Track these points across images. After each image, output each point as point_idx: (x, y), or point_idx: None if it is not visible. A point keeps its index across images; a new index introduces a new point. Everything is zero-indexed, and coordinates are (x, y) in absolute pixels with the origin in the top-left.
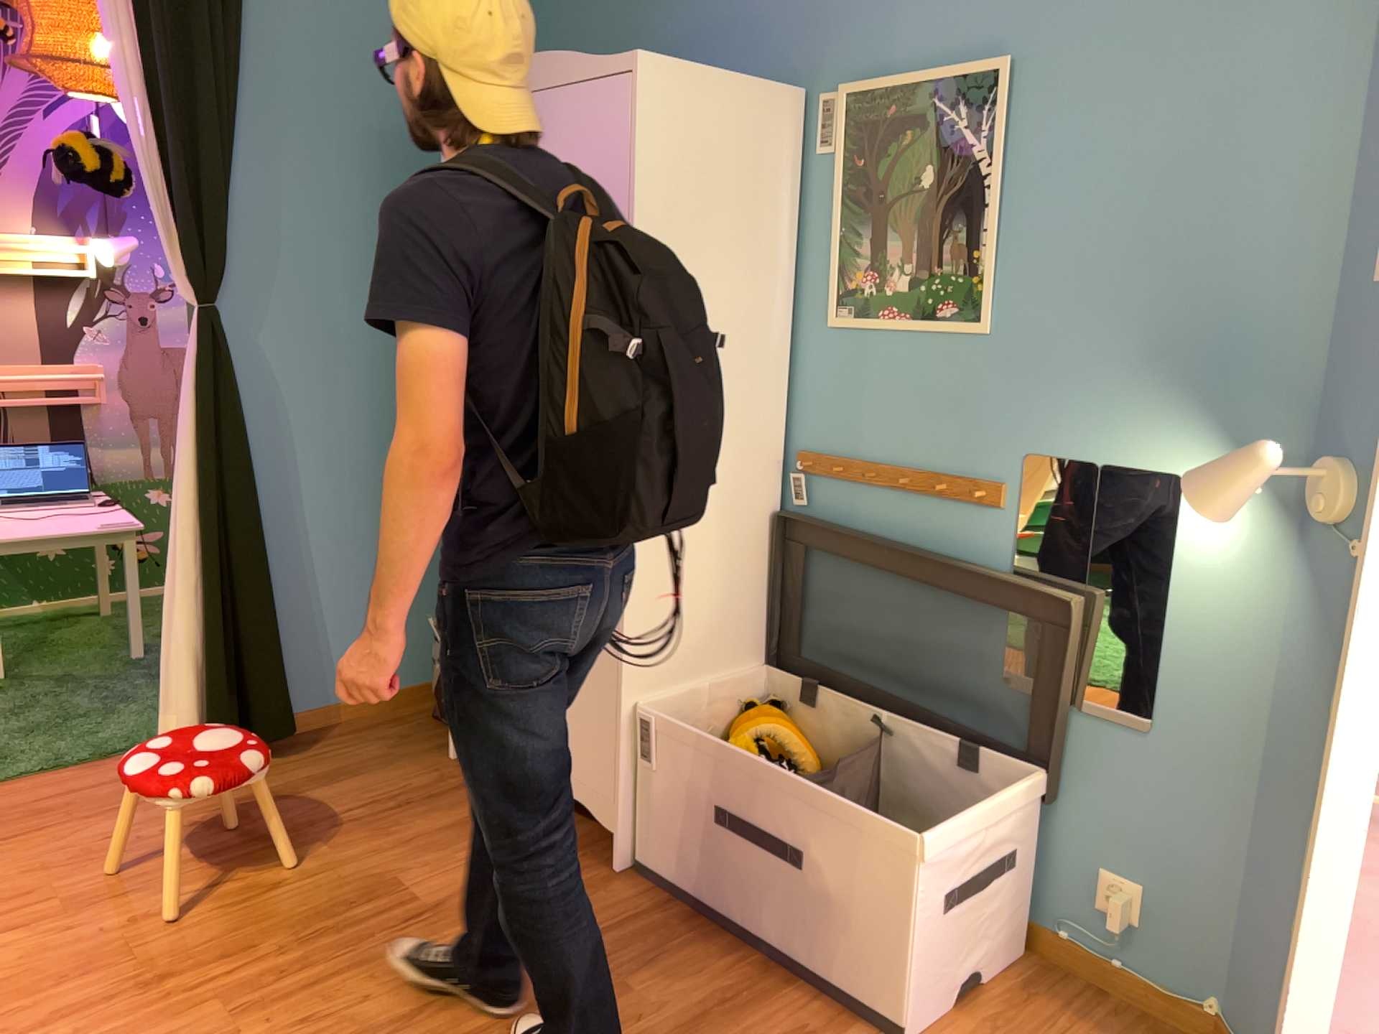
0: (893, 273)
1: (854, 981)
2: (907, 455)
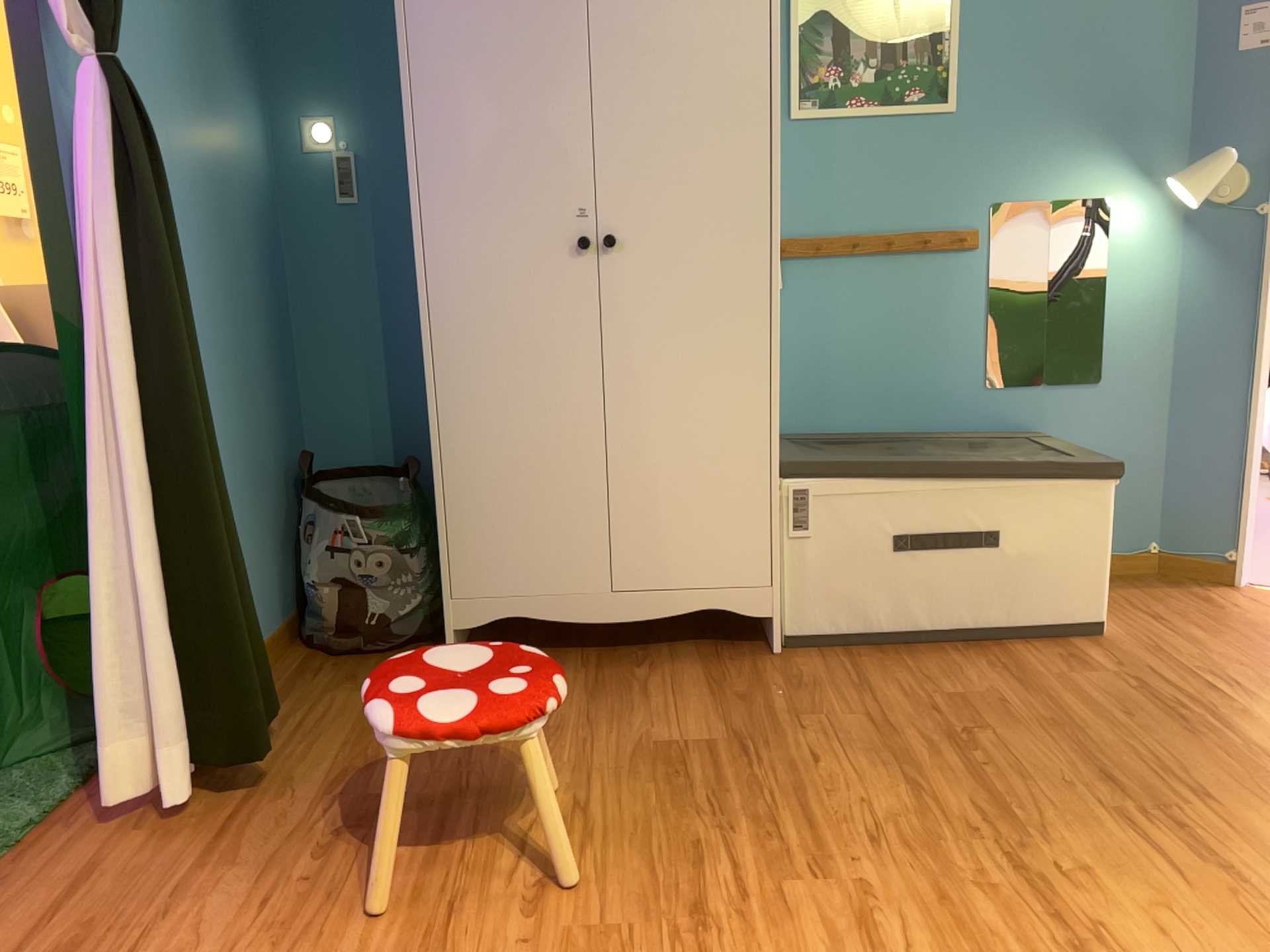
0: (858, 67)
1: (1049, 613)
2: (882, 224)
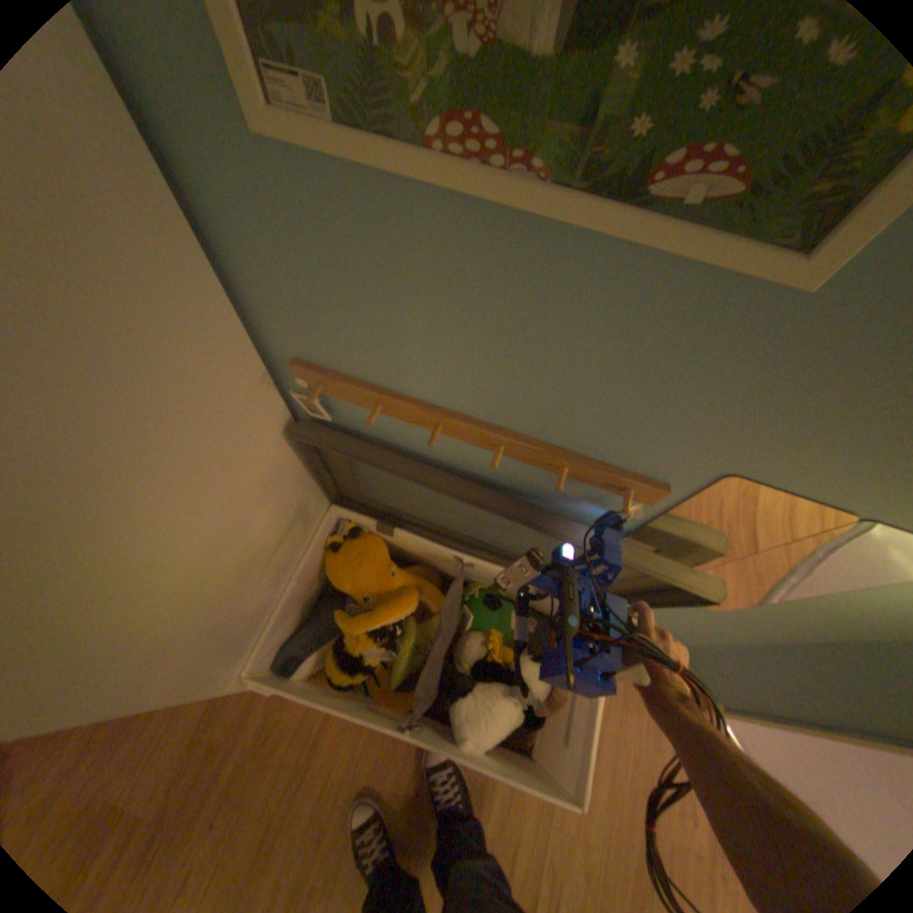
0: None
1: None
2: (503, 414)
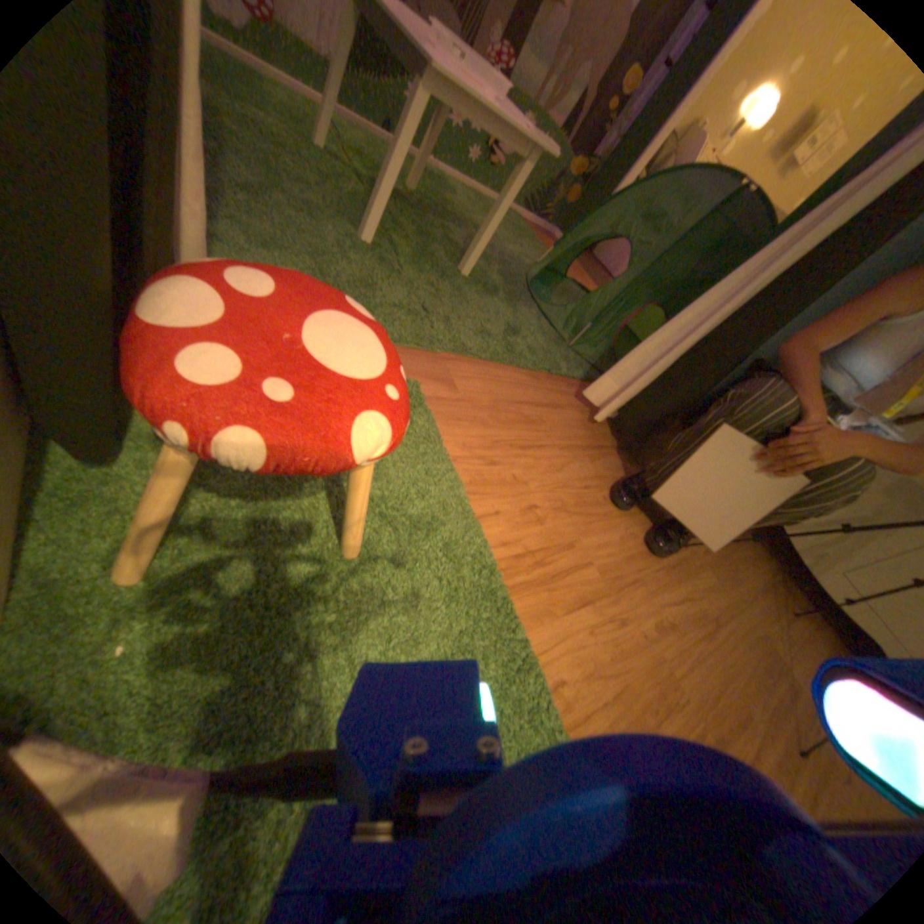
0: None
1: None
2: None
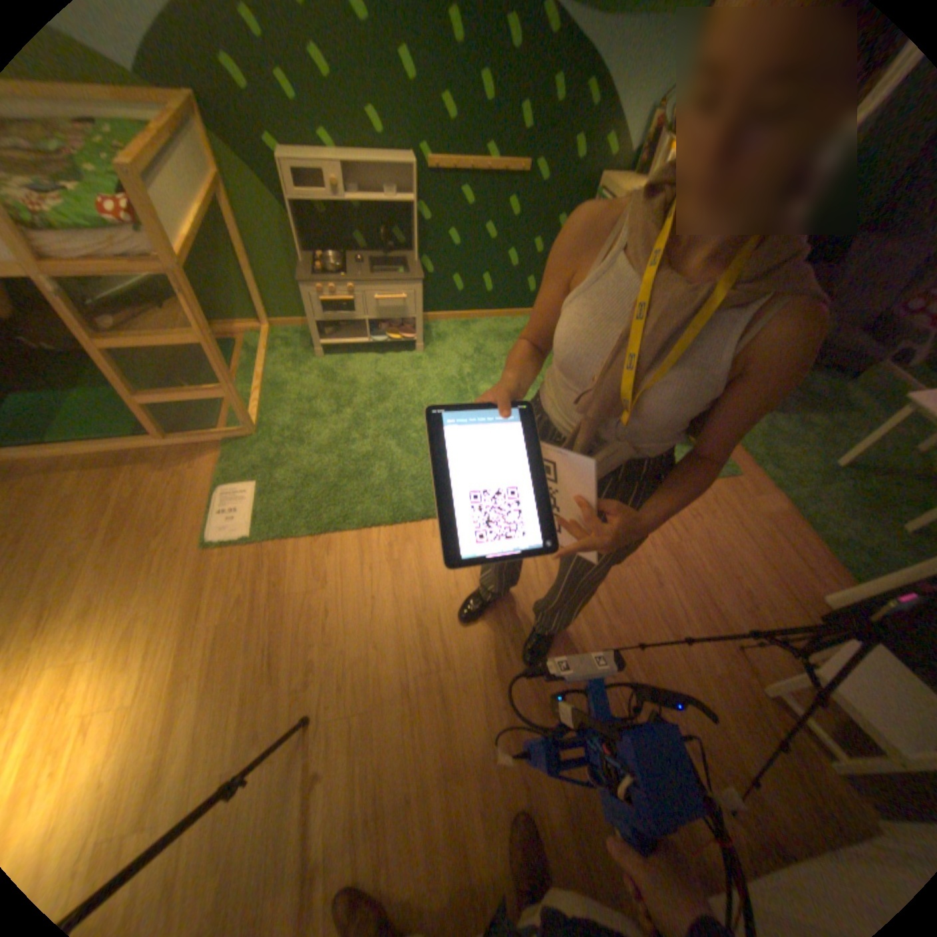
0: None
1: None
2: None
